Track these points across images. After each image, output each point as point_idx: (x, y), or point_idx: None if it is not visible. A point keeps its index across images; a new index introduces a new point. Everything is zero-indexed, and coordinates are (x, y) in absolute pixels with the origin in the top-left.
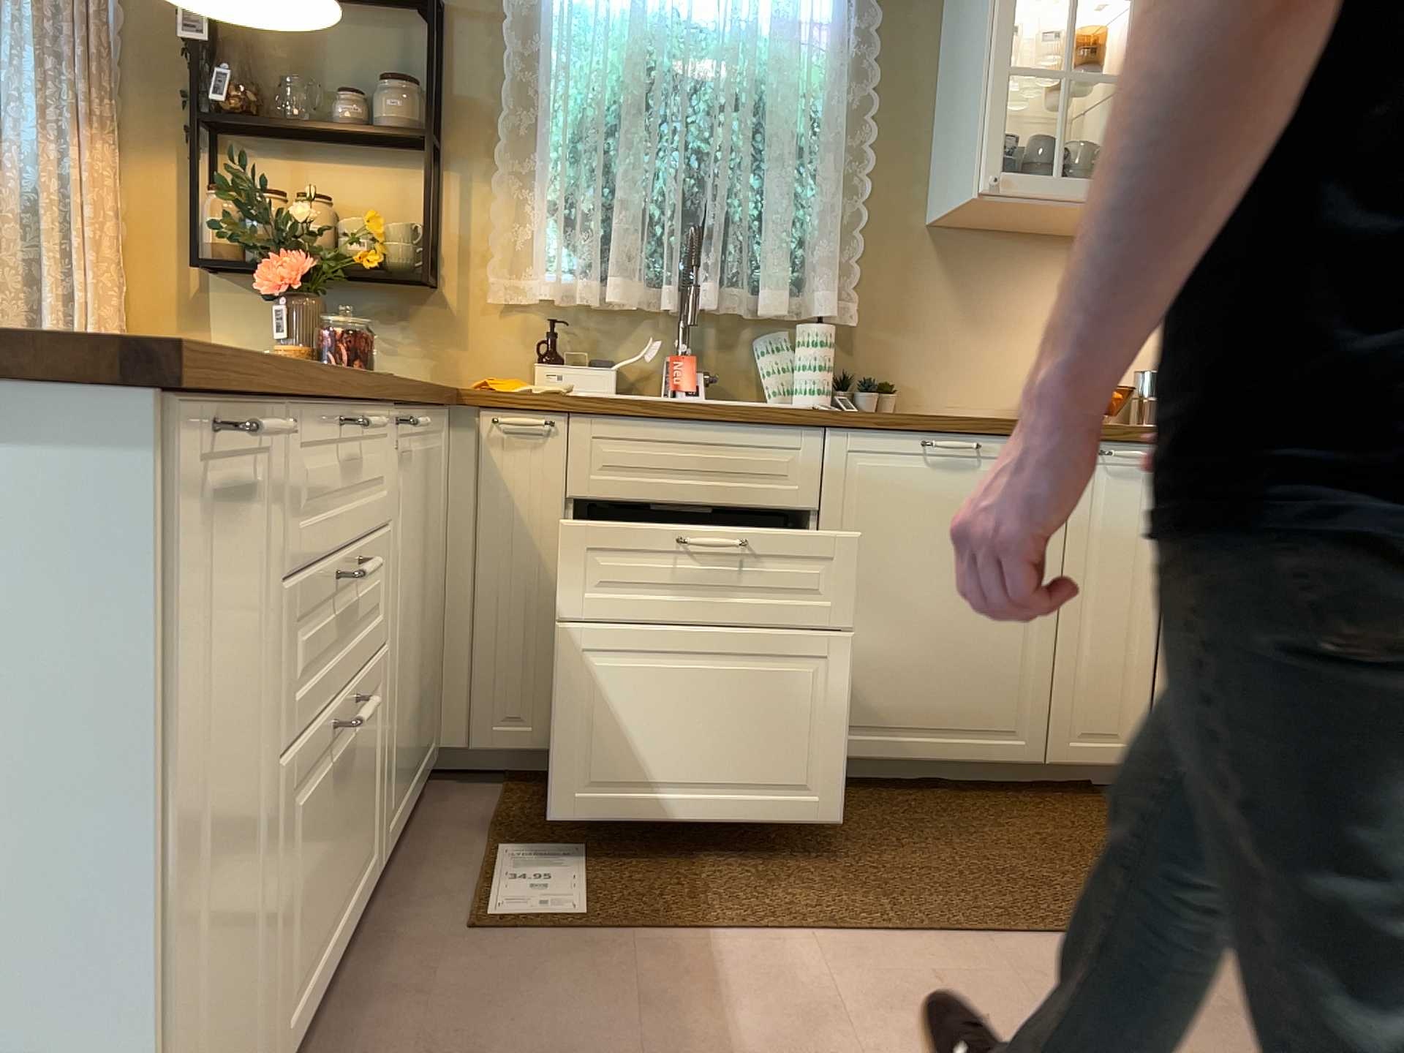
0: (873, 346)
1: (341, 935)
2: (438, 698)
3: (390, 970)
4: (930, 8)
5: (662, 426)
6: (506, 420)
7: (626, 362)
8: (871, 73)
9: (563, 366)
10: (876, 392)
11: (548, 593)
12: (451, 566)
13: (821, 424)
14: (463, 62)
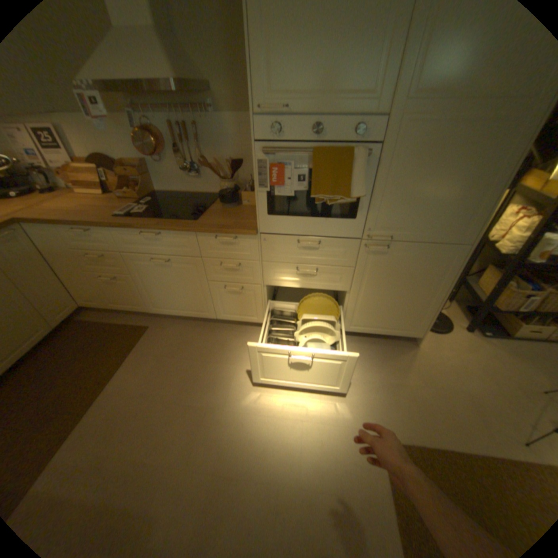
0: None
1: None
2: None
3: None
4: None
5: None
6: None
7: None
8: None
9: None
10: None
11: None
12: None
13: None
14: None
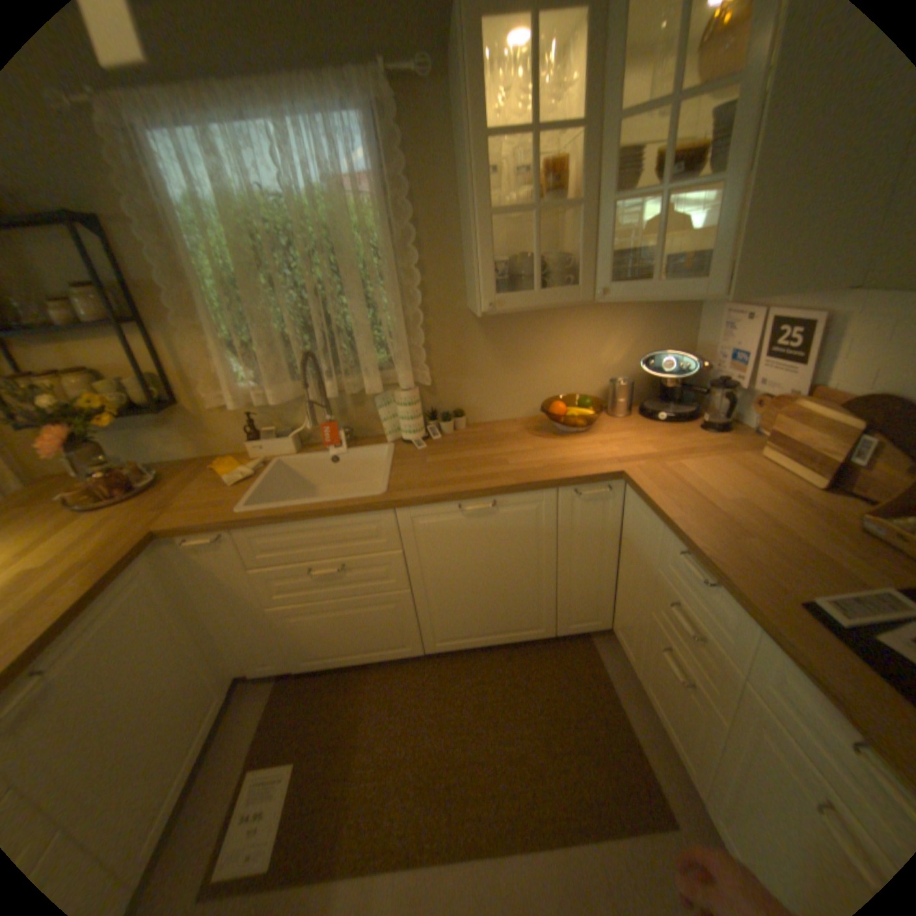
0: (446, 389)
1: None
2: (219, 665)
3: None
4: (443, 141)
5: (290, 525)
6: (189, 544)
7: (297, 432)
8: (407, 208)
9: (260, 442)
10: (452, 416)
11: (258, 613)
12: (199, 608)
13: (389, 508)
14: (127, 254)
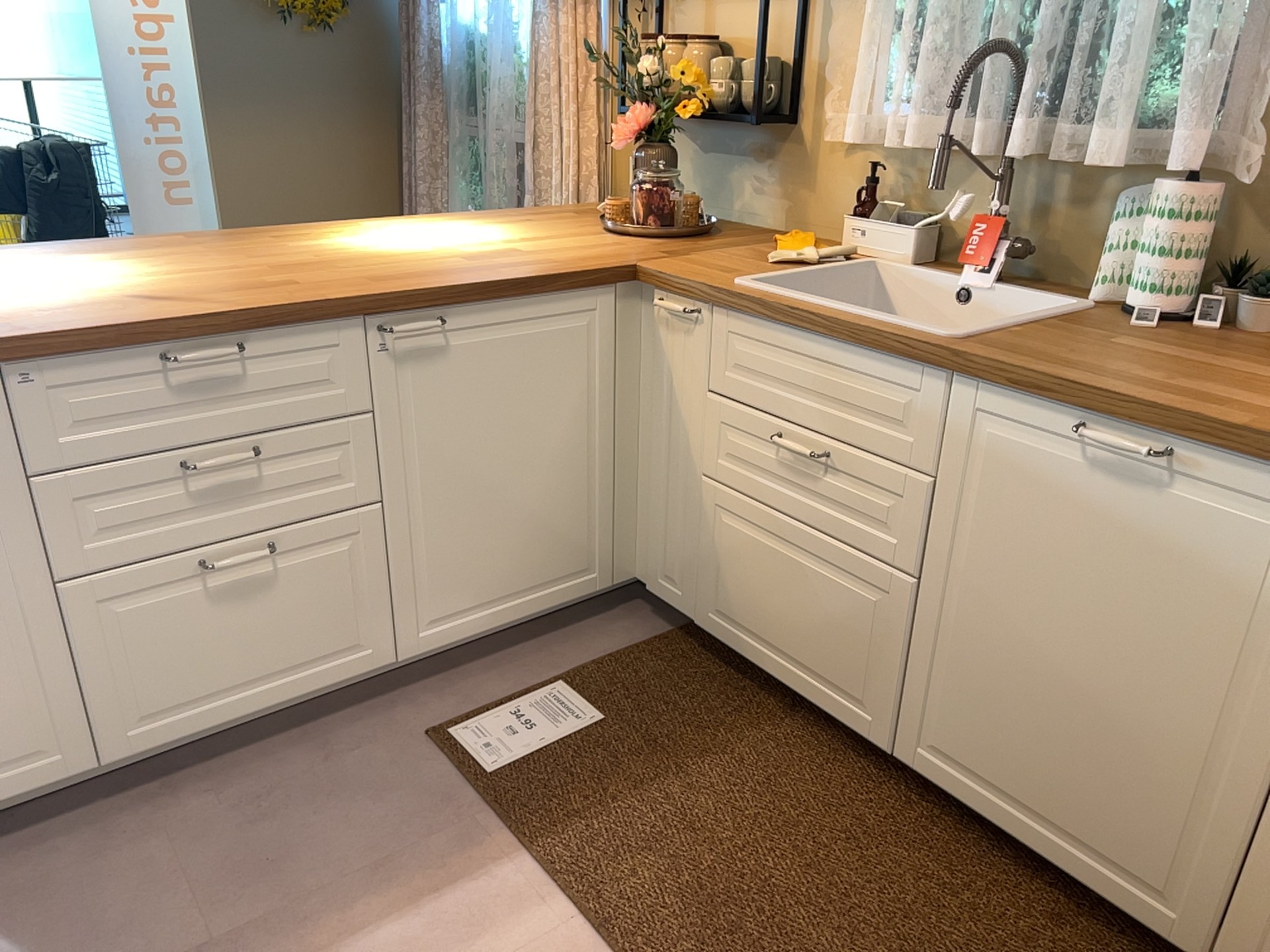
0: None
1: (281, 691)
2: (626, 536)
3: (355, 730)
4: None
5: (784, 332)
6: (660, 303)
7: (928, 223)
8: None
9: (864, 223)
10: None
11: (695, 478)
12: (641, 428)
13: (939, 367)
14: None
